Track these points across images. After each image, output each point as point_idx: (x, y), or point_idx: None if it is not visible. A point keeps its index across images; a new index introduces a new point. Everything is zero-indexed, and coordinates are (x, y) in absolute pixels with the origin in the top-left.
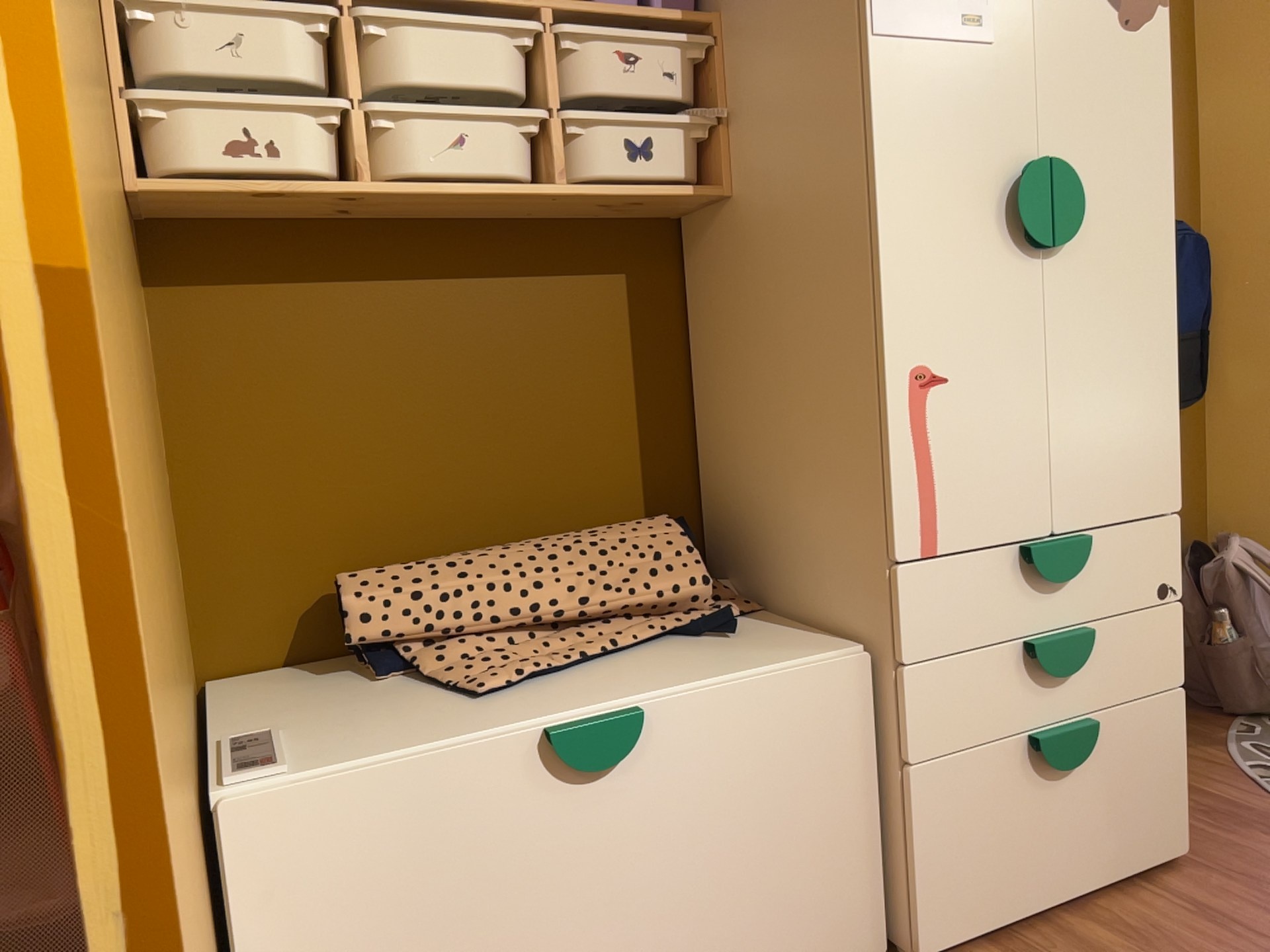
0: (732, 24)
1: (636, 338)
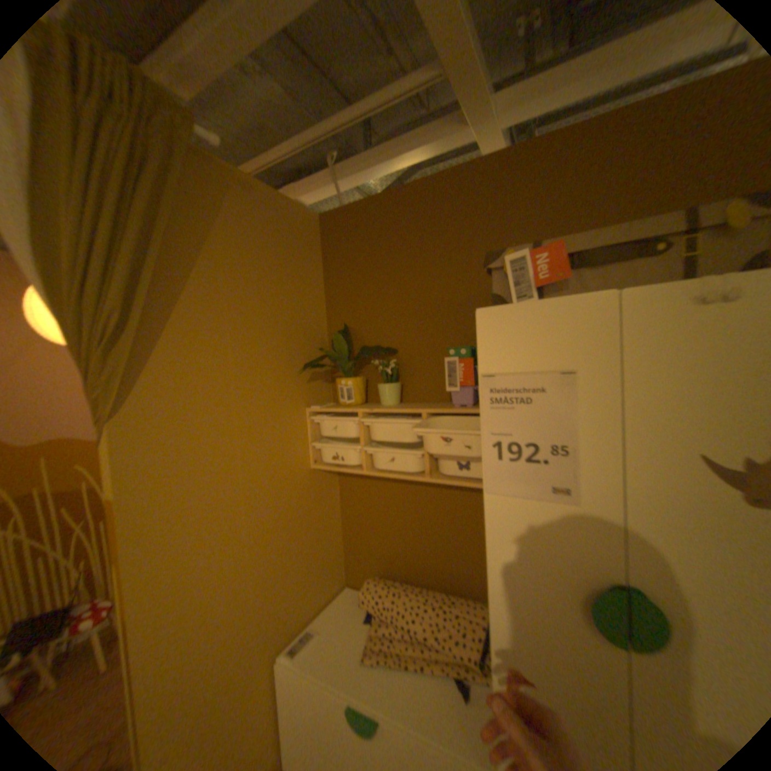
0: None
1: None
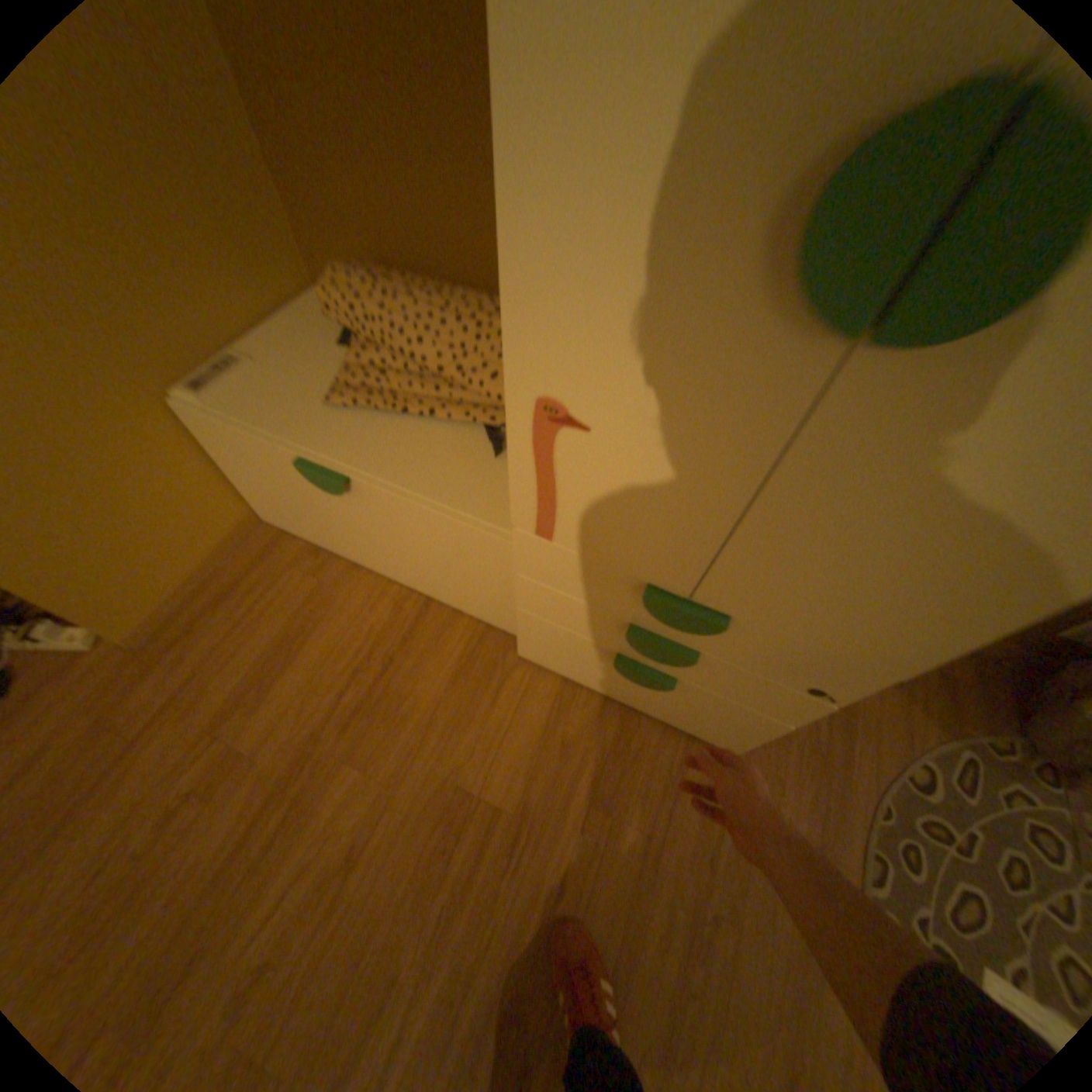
0: None
1: None
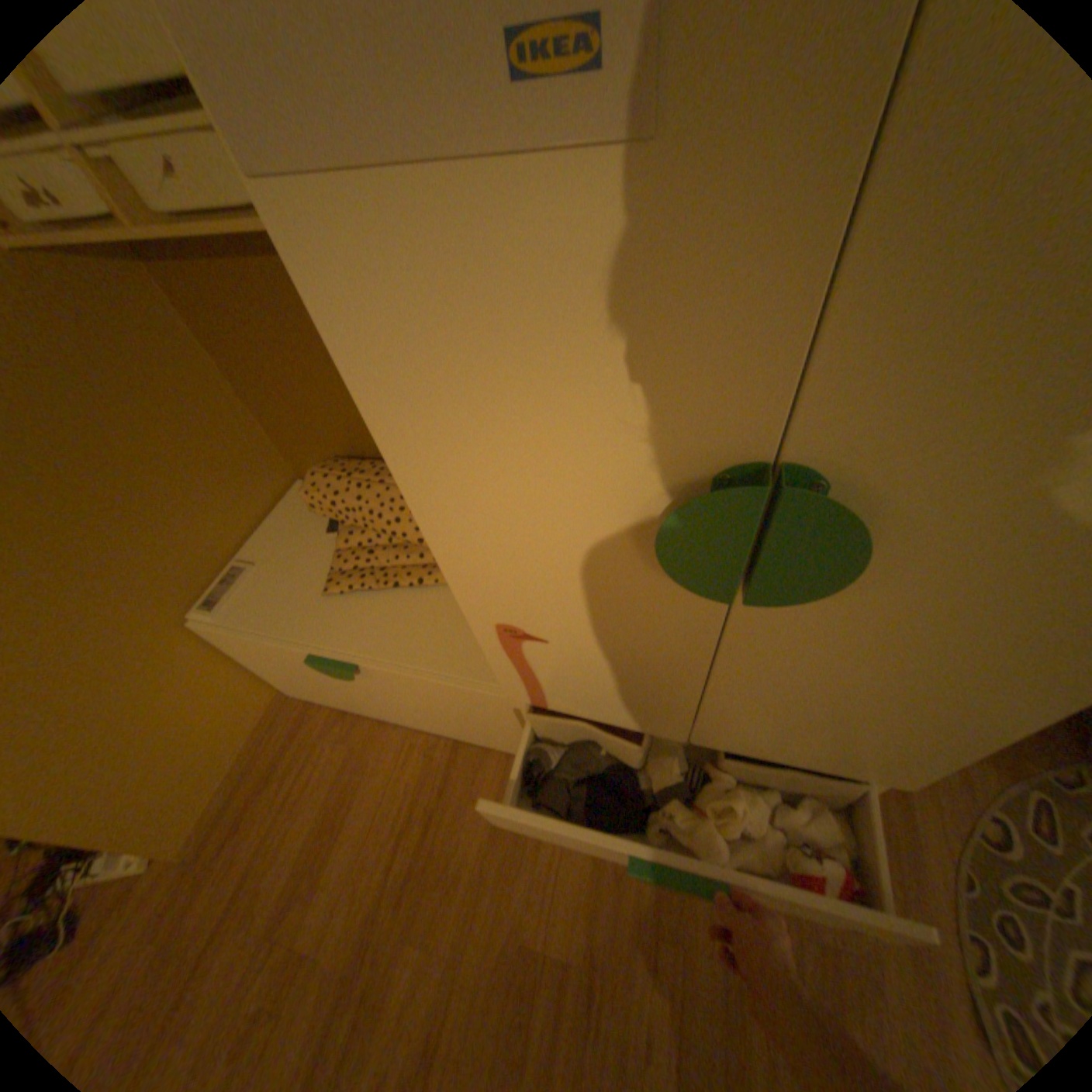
0: None
1: None
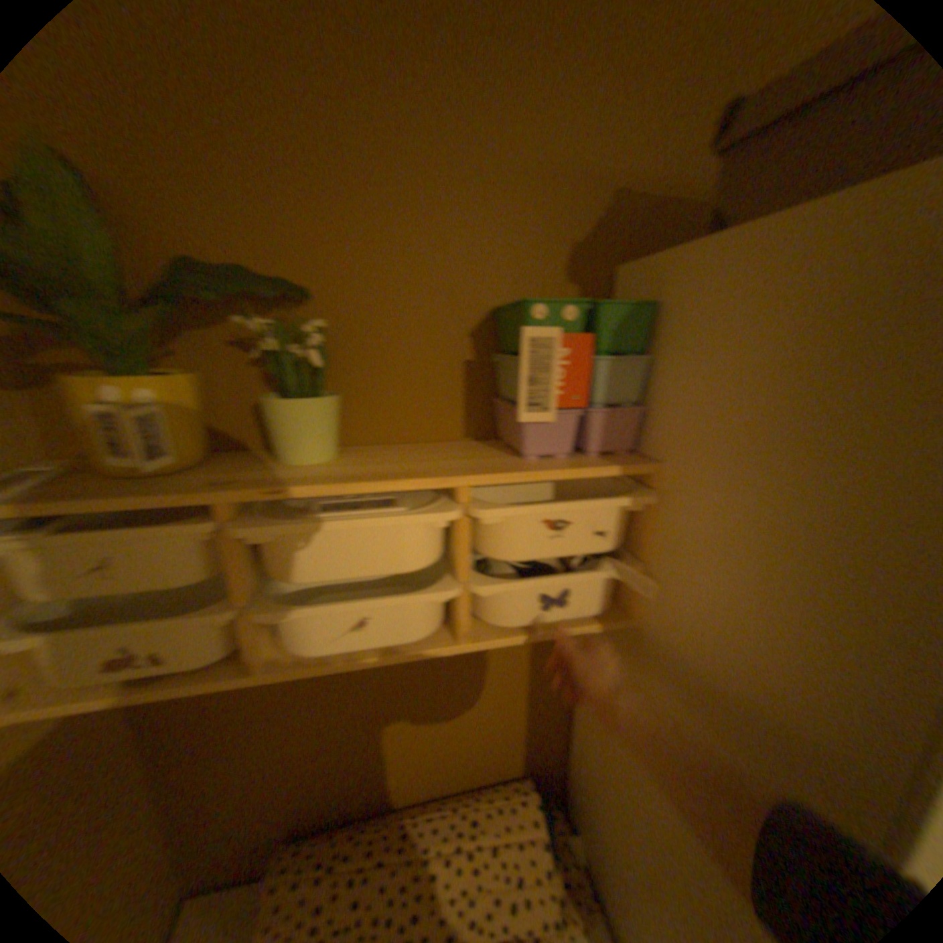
0: (674, 482)
1: (532, 658)
